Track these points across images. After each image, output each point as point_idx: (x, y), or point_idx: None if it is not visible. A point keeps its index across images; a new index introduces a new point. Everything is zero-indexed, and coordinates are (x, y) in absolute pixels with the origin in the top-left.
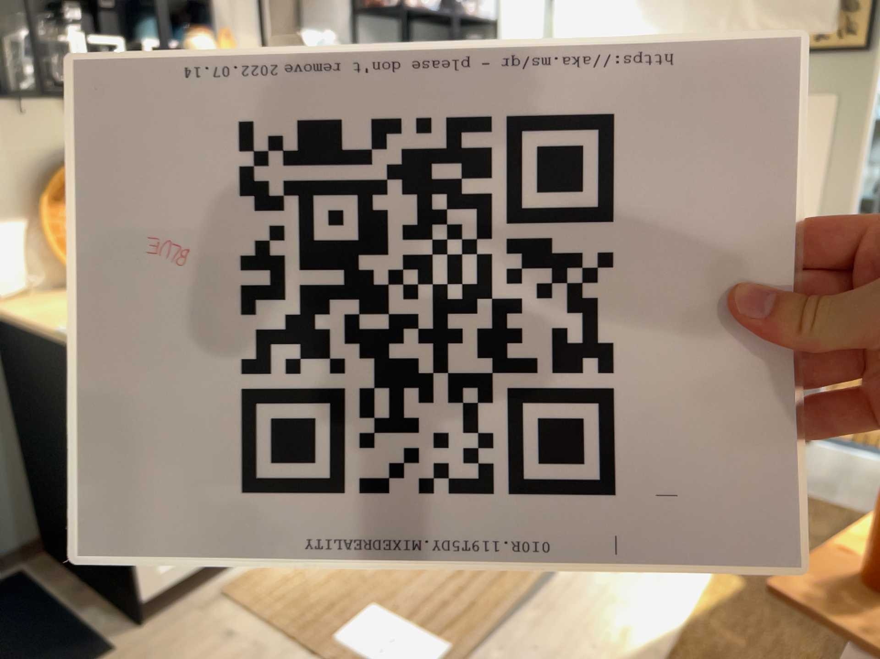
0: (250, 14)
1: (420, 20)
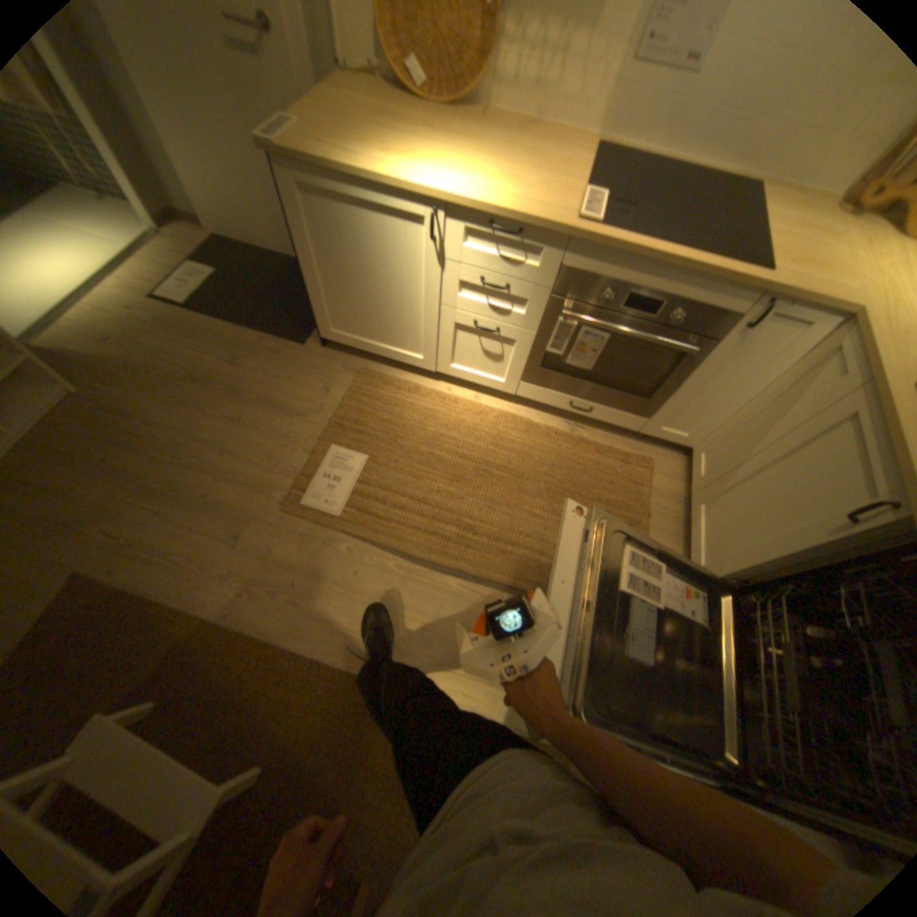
0: None
1: None
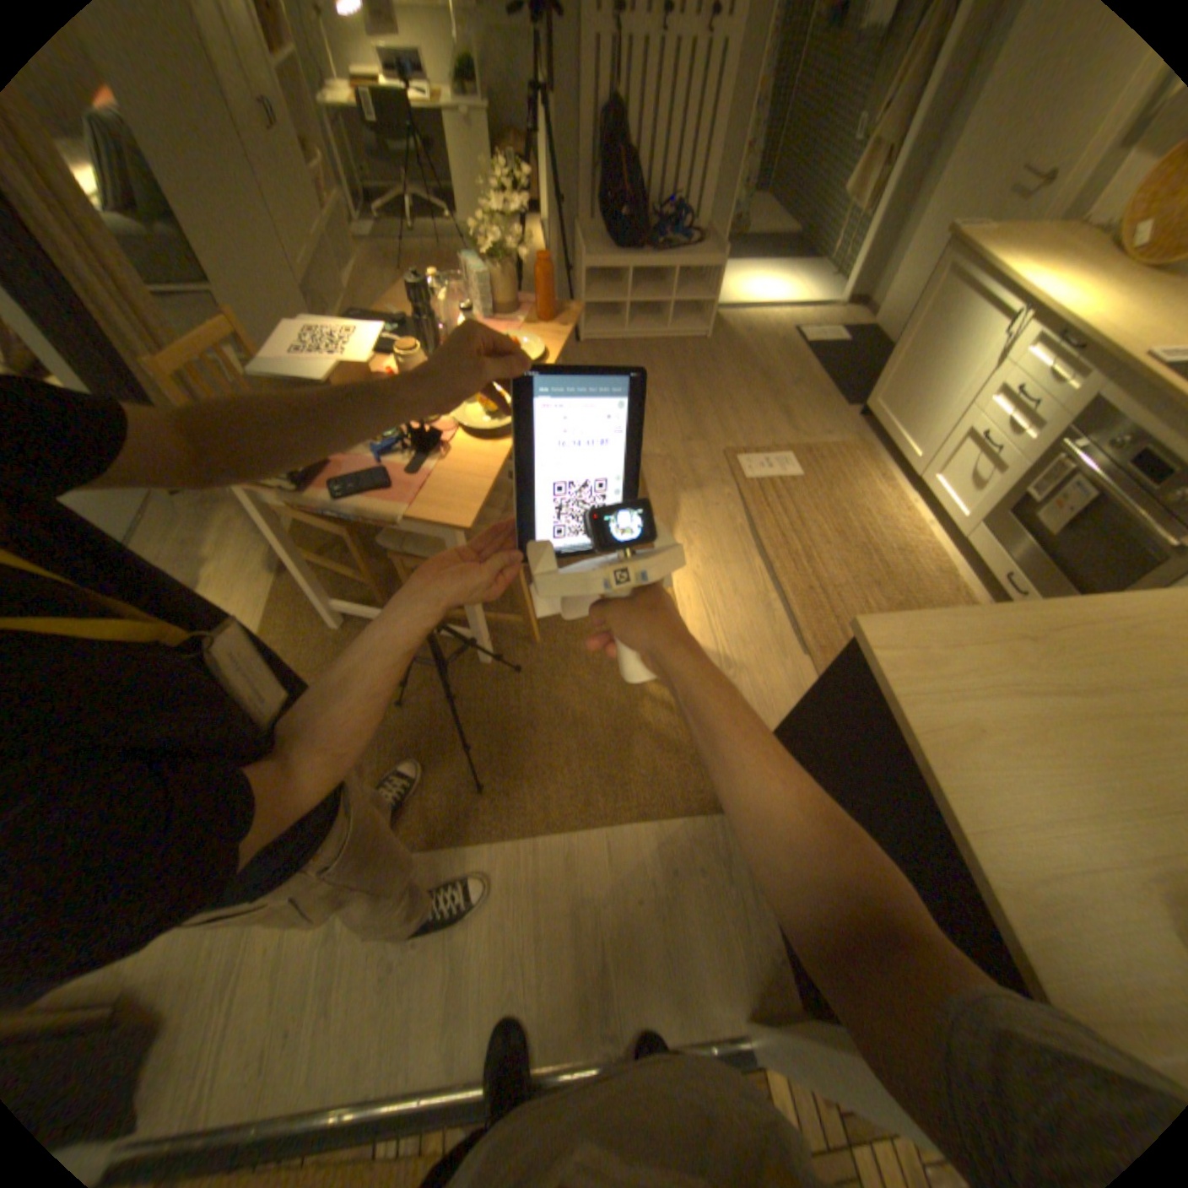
0: None
1: None
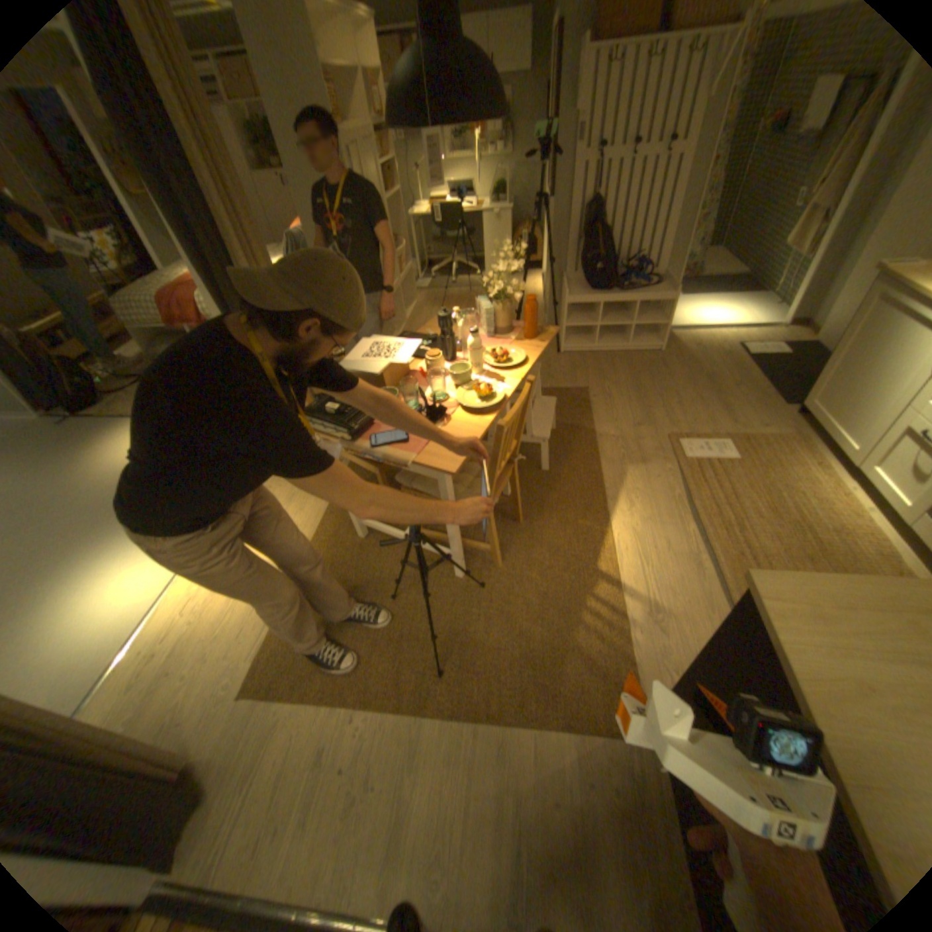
0: None
1: None
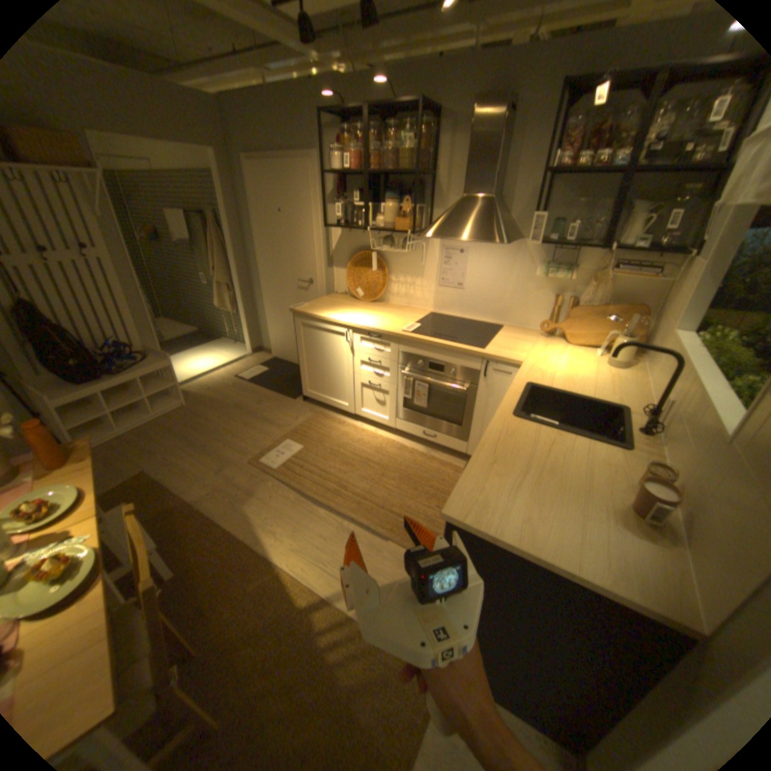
0: (459, 184)
1: (639, 172)
